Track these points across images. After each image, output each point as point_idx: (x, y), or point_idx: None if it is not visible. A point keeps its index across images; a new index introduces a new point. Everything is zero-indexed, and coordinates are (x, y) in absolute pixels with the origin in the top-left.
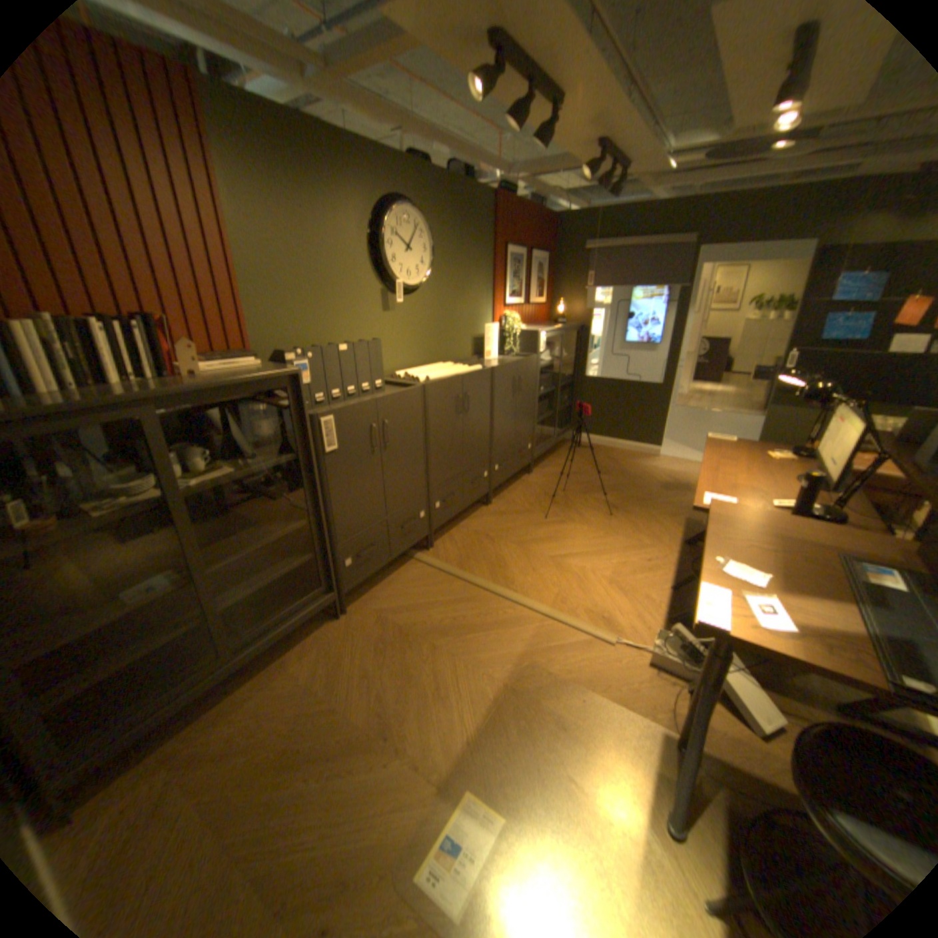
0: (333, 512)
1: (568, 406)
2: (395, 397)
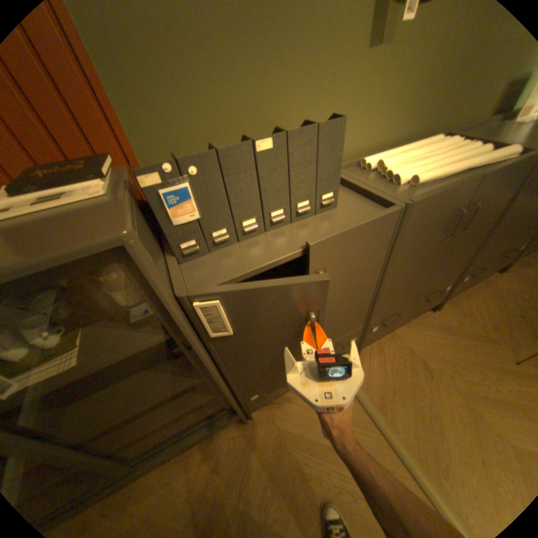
0: (231, 374)
1: None
2: (347, 235)
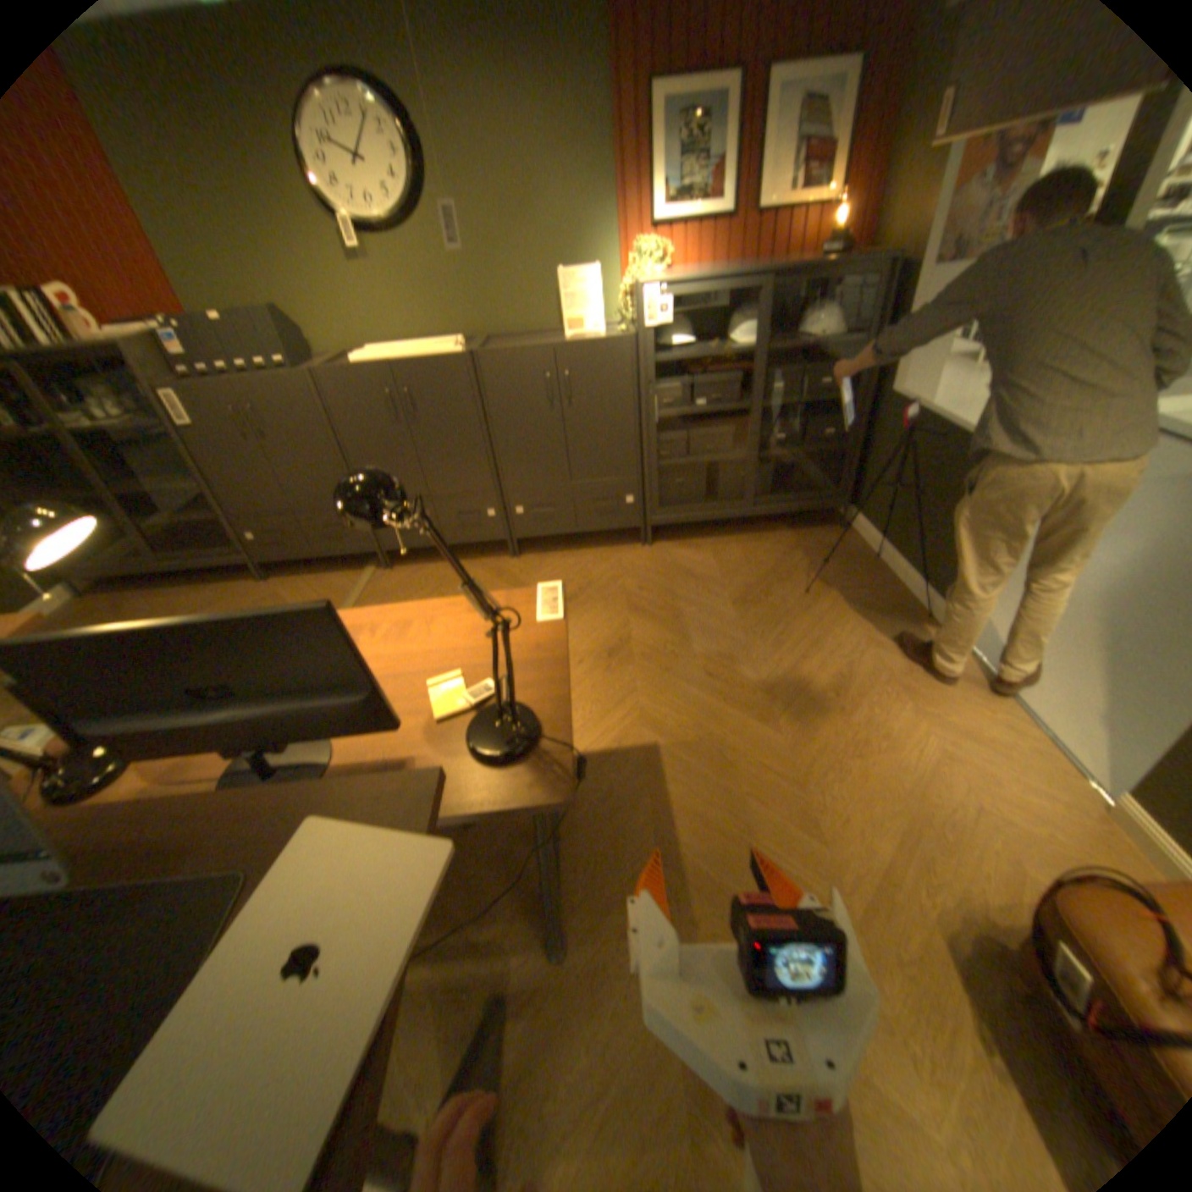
0: (209, 483)
1: (831, 450)
2: (256, 379)
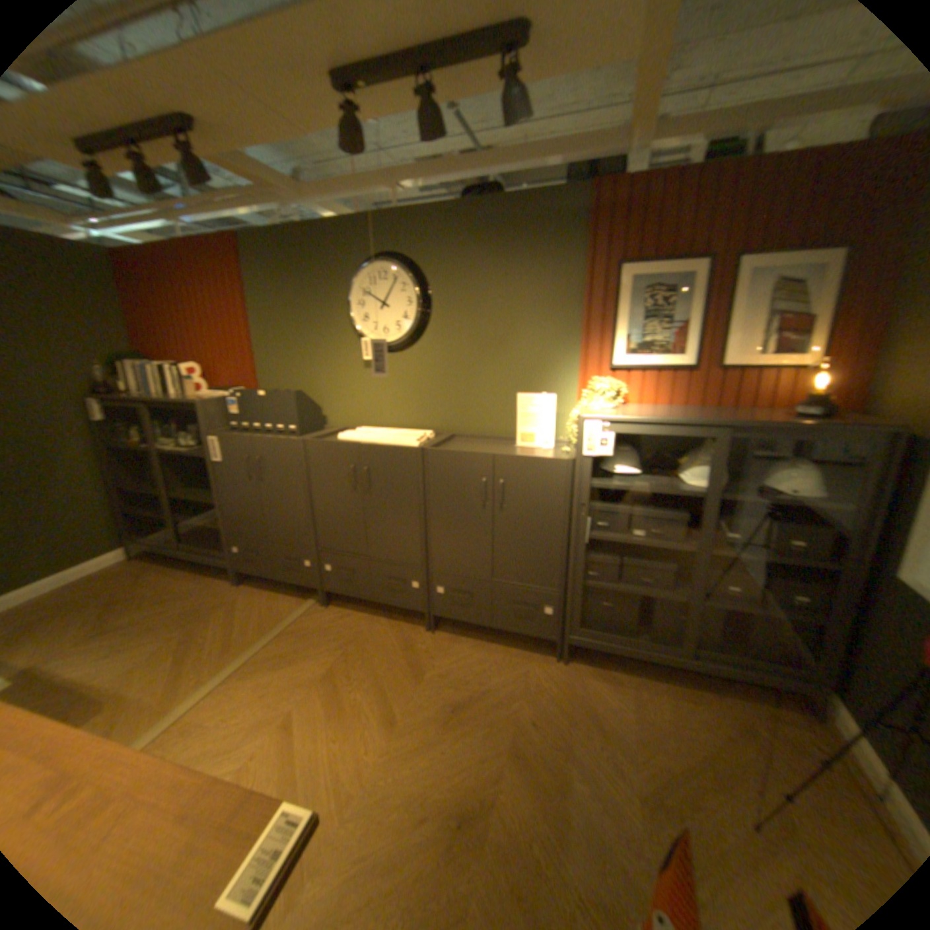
0: (220, 505)
1: (805, 623)
2: (267, 441)
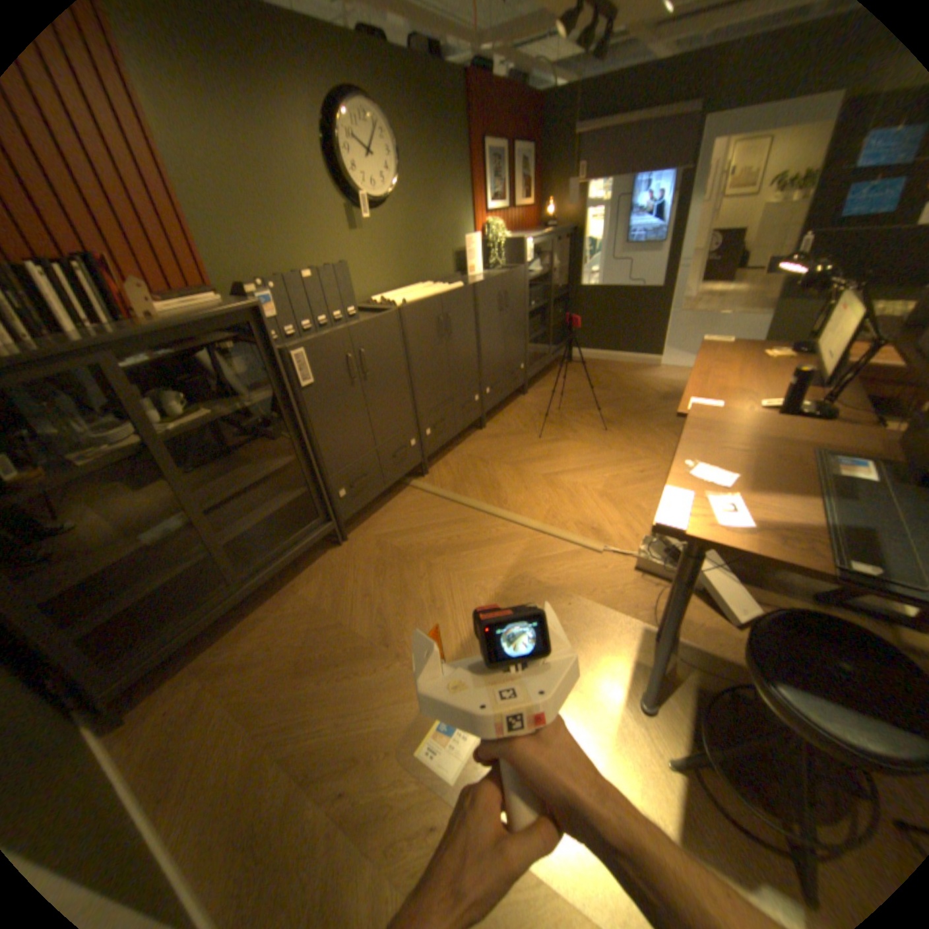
0: (319, 446)
1: (564, 320)
2: (369, 324)
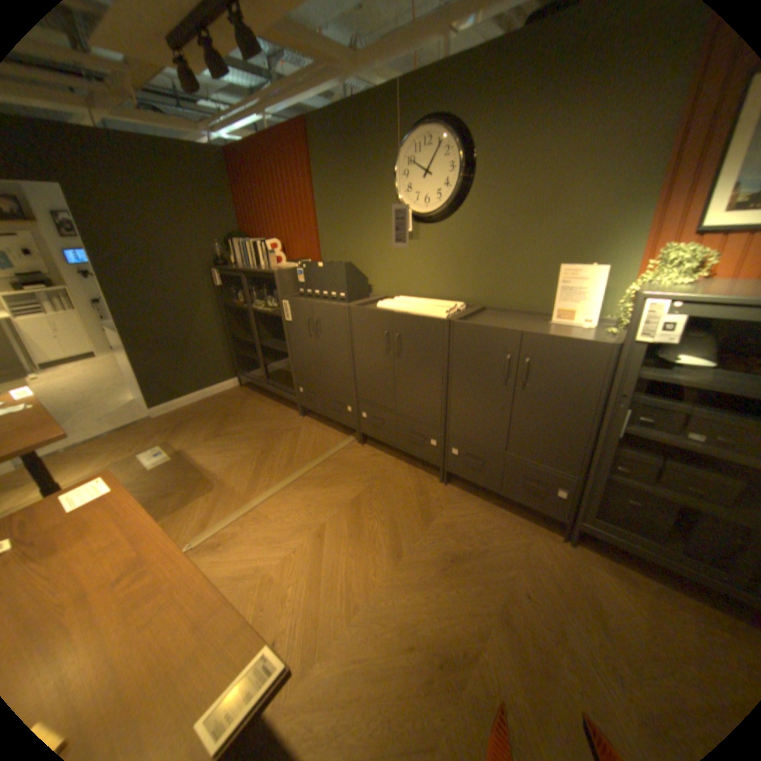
0: (292, 355)
1: None
2: (323, 306)
